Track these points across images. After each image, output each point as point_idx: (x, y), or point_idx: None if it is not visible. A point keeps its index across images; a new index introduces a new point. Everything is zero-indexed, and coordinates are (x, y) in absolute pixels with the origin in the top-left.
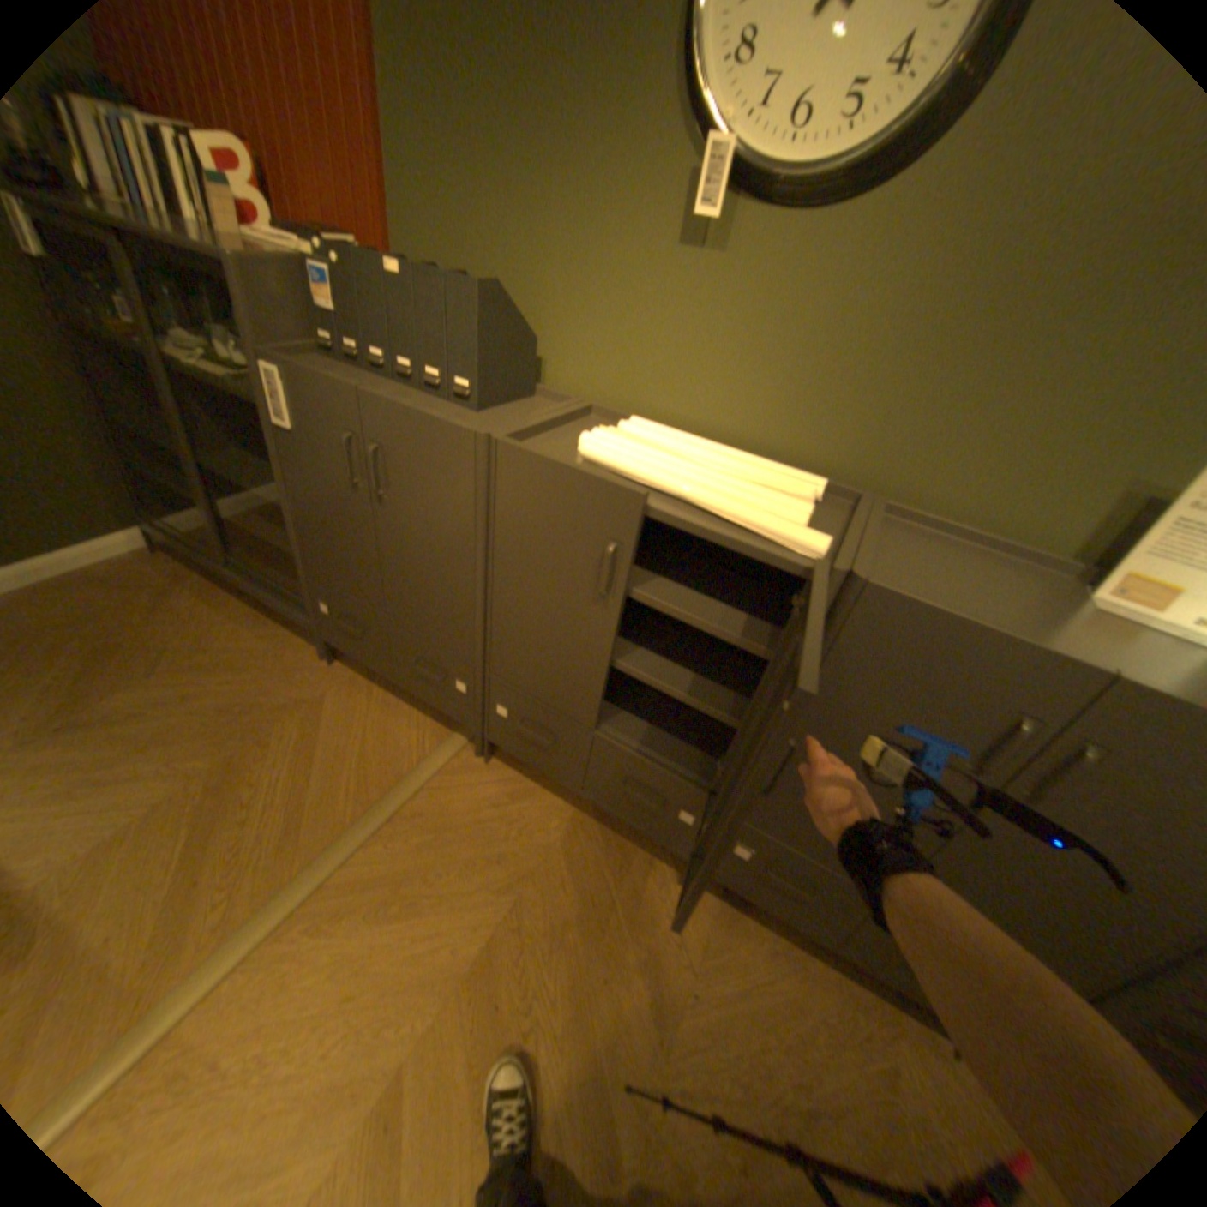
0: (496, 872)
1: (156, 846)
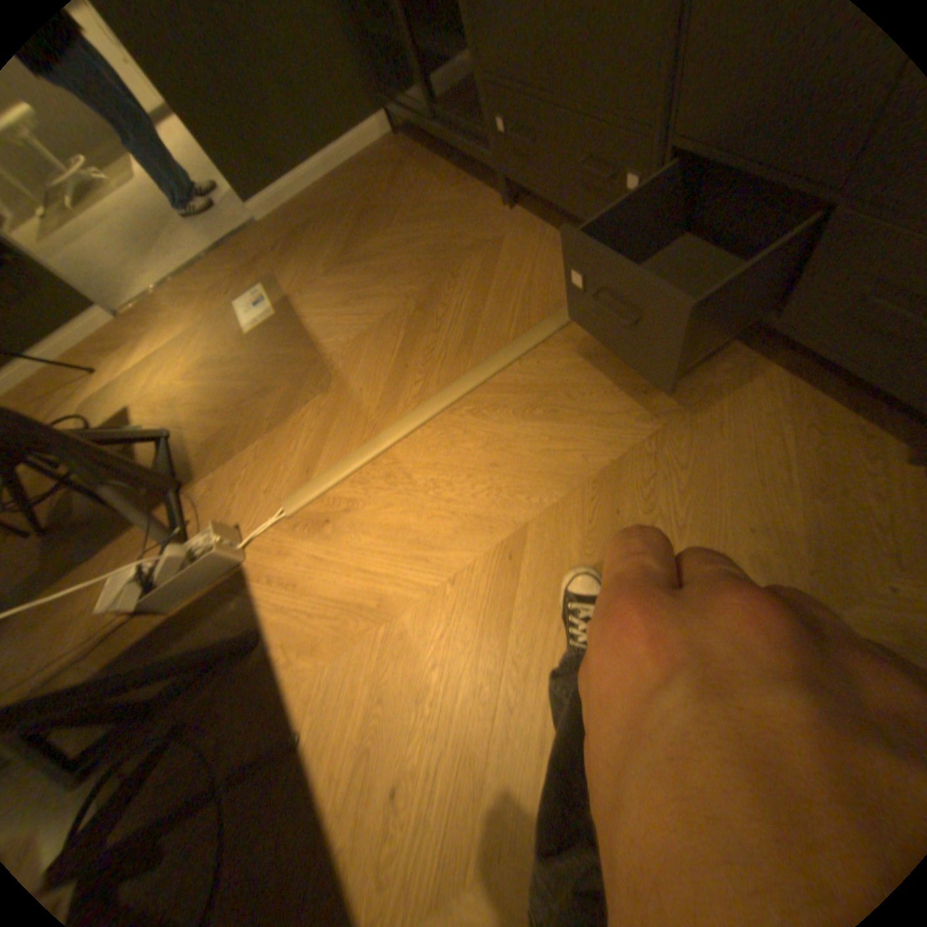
0: (639, 403)
1: (386, 341)
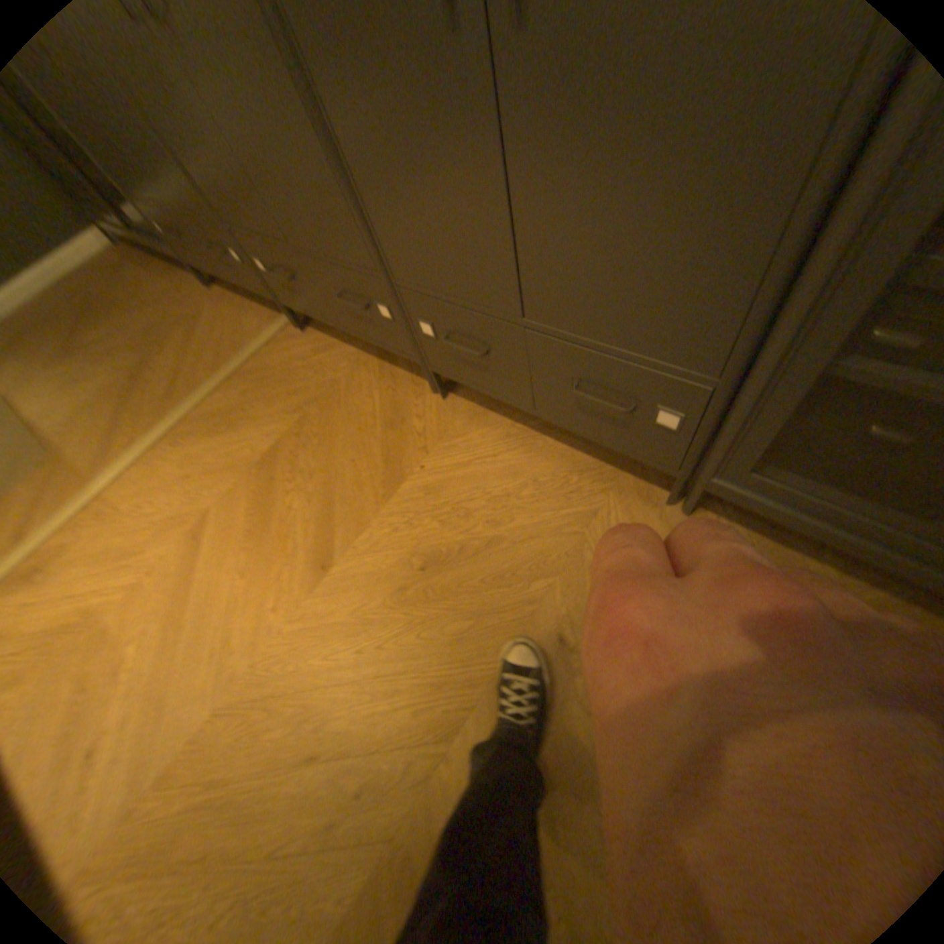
0: (291, 402)
1: (99, 409)
